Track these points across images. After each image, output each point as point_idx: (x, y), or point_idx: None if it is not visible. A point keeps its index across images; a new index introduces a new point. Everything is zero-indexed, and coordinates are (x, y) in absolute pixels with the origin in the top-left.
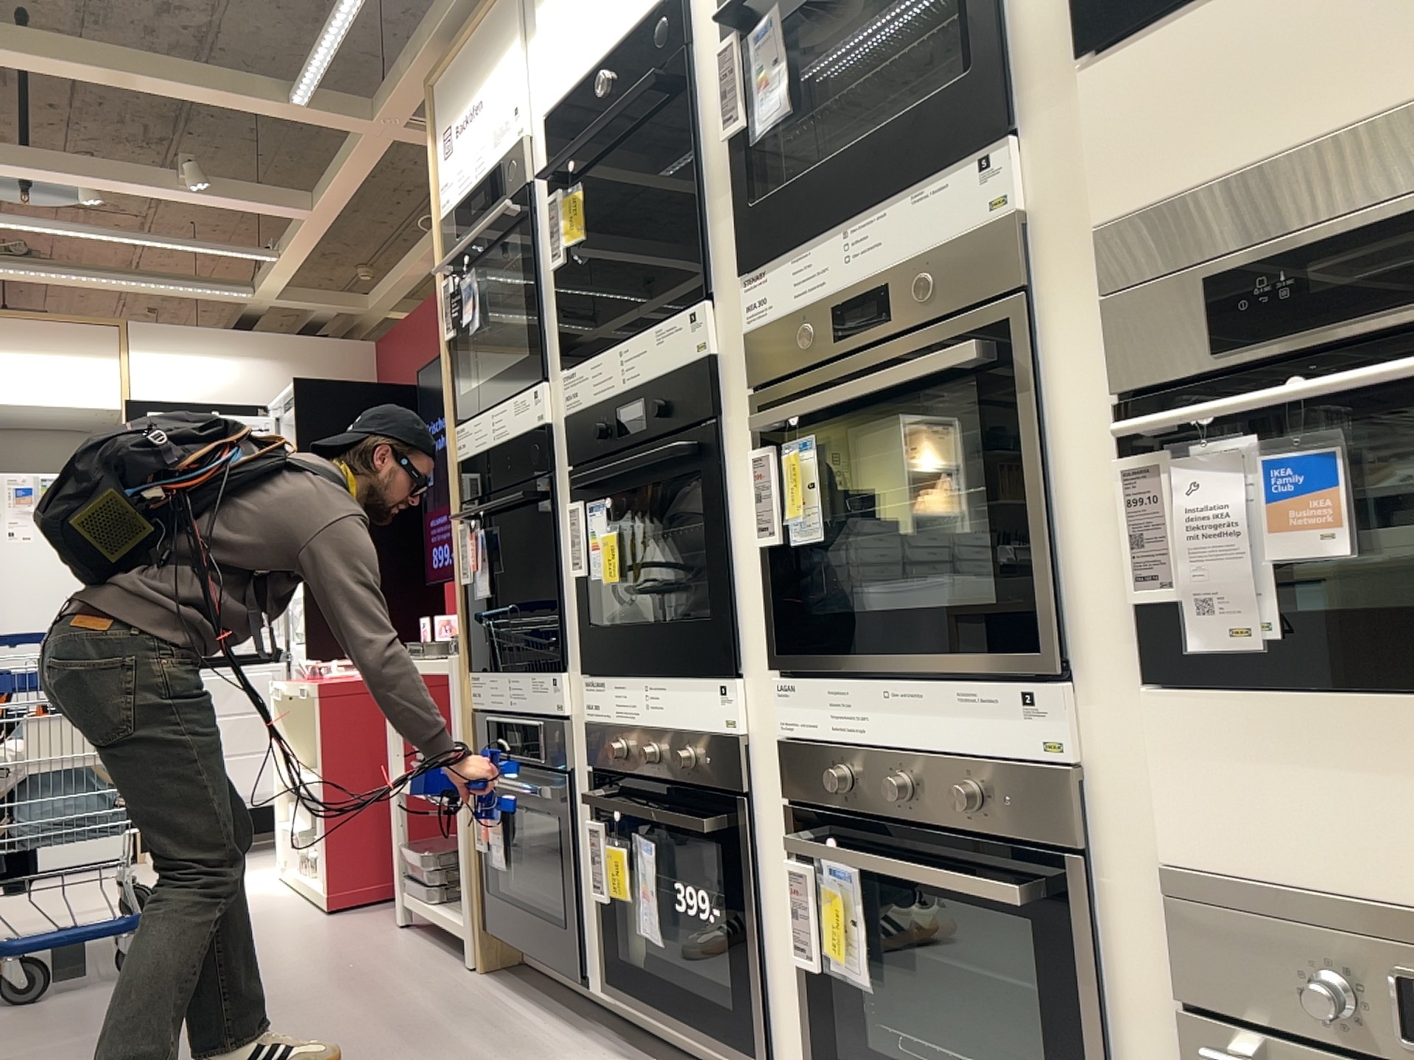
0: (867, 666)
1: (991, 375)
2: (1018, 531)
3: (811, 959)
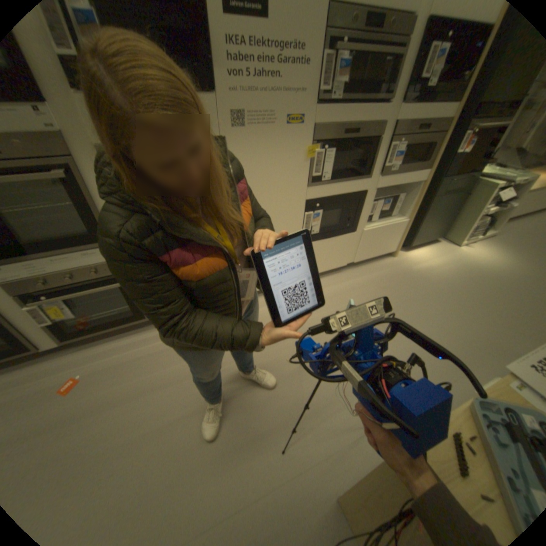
0: (39, 256)
1: (65, 179)
2: (82, 215)
3: (45, 323)
